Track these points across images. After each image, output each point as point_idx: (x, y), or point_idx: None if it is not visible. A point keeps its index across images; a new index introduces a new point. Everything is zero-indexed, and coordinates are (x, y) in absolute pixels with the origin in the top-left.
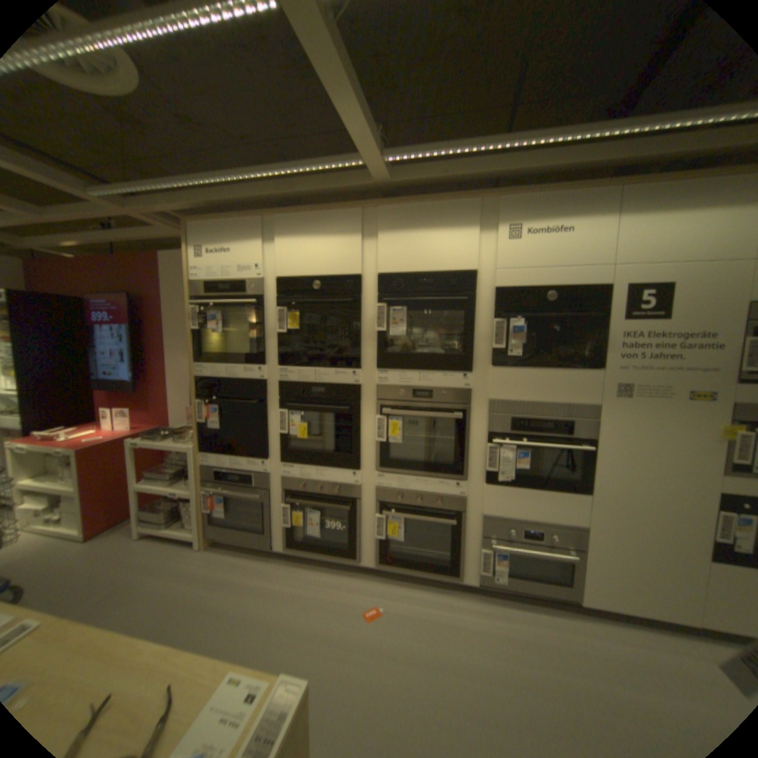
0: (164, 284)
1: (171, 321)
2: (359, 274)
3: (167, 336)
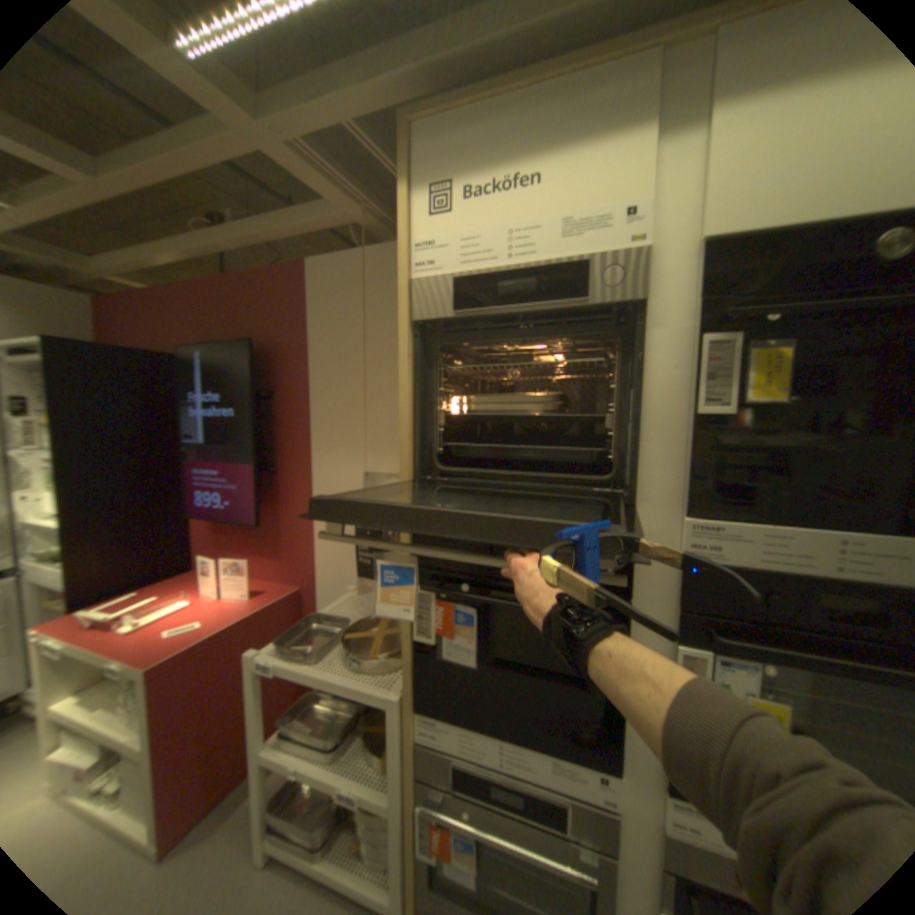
0: (315, 318)
1: (327, 389)
2: None
3: (318, 419)
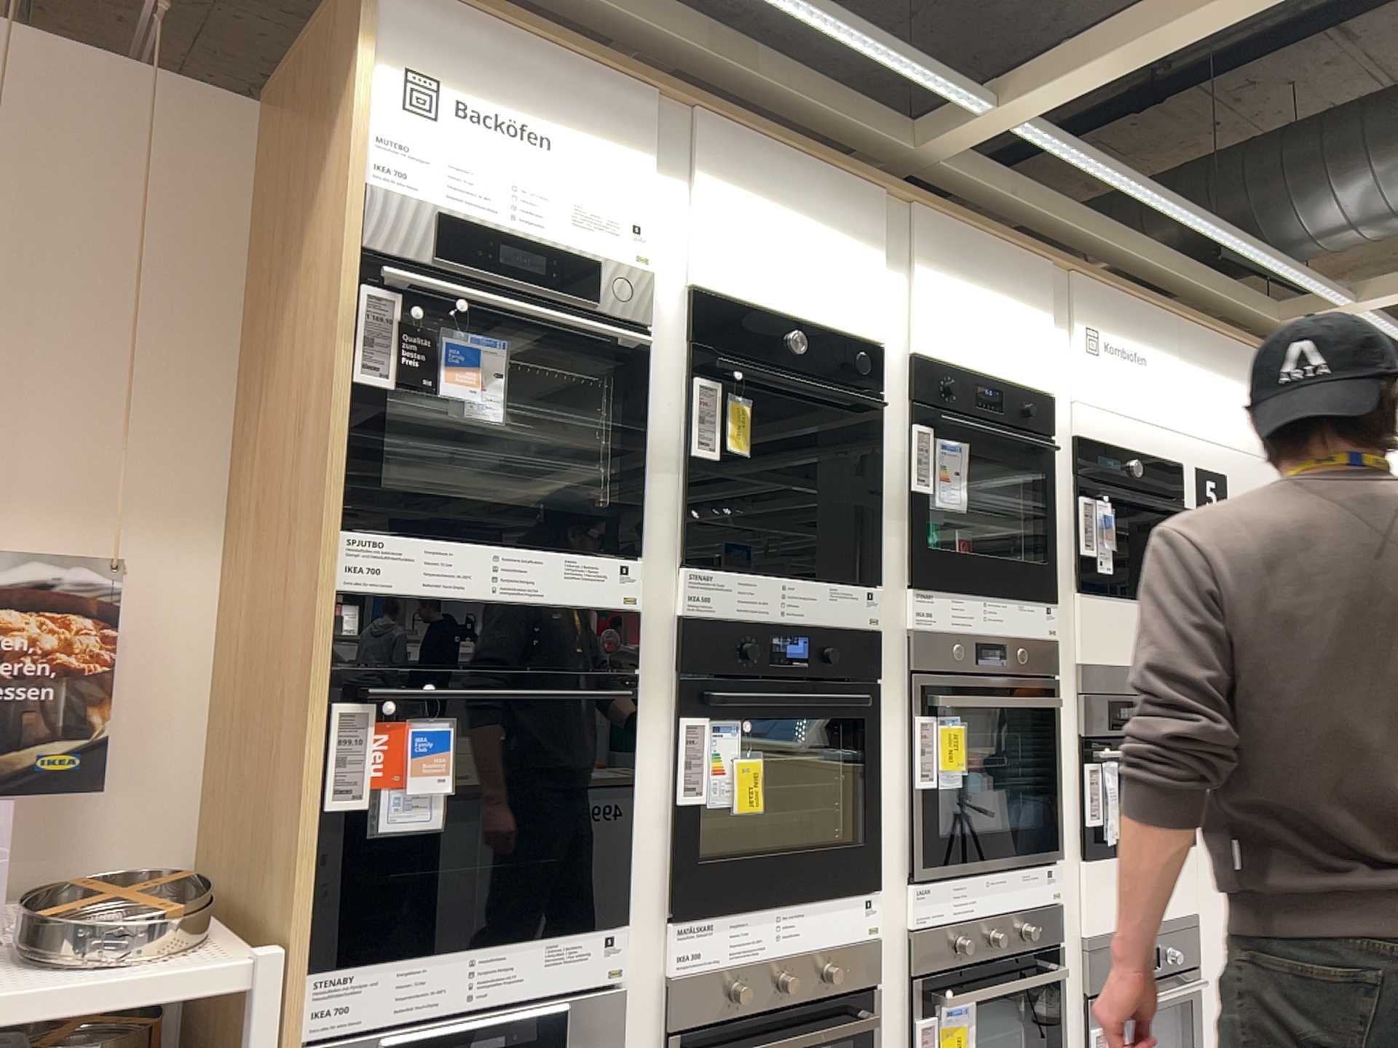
0: None
1: None
2: (871, 346)
3: None
